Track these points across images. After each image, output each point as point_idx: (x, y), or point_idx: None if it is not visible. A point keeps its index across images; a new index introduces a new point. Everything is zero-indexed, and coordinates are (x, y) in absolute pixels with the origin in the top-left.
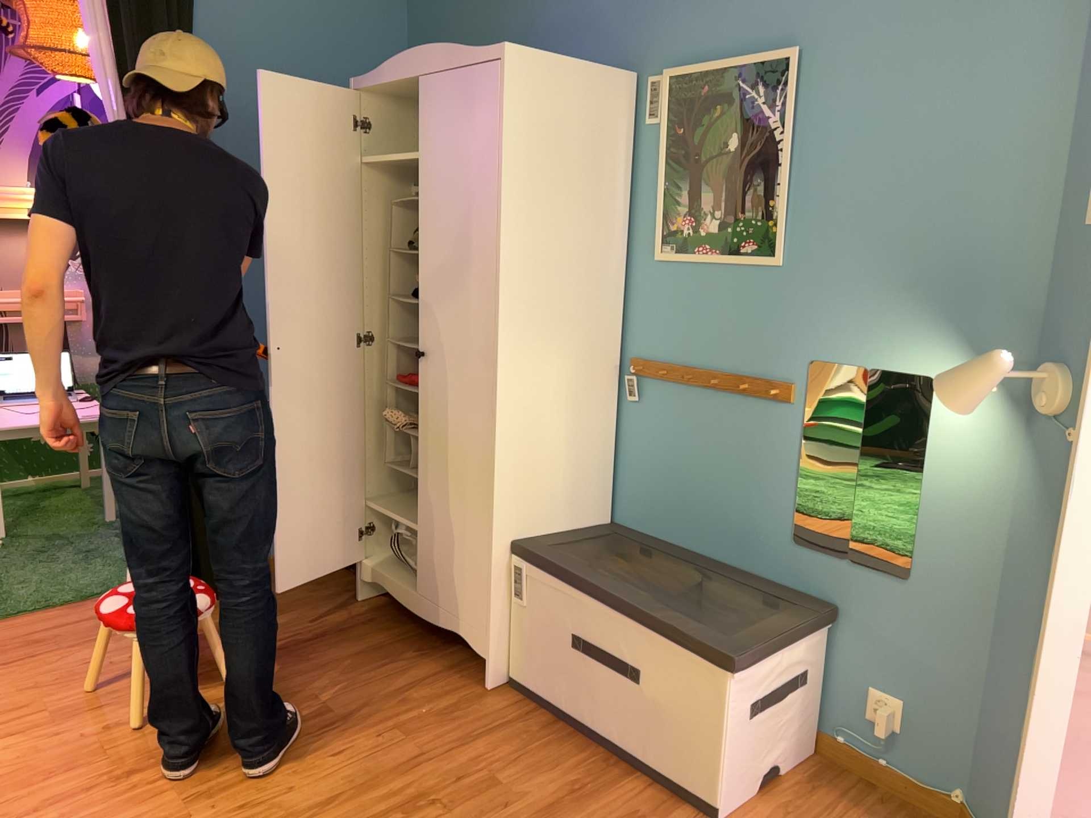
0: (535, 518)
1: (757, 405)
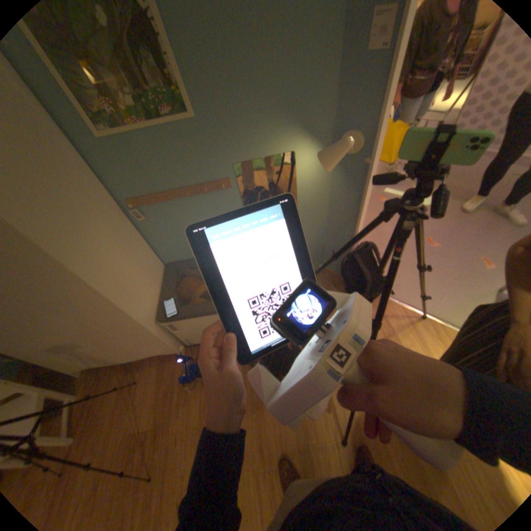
0: (152, 302)
1: (214, 194)
